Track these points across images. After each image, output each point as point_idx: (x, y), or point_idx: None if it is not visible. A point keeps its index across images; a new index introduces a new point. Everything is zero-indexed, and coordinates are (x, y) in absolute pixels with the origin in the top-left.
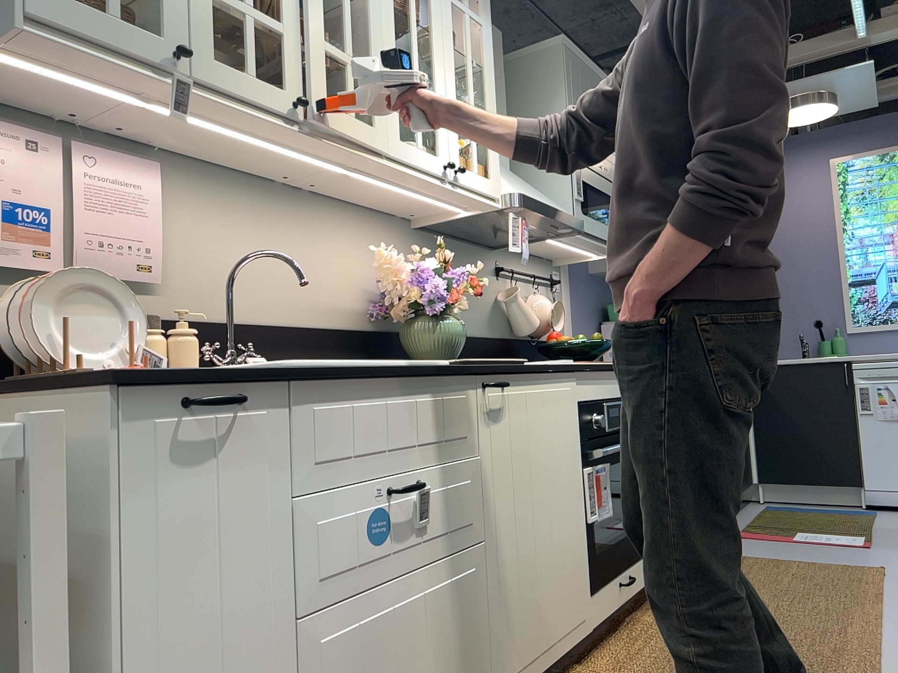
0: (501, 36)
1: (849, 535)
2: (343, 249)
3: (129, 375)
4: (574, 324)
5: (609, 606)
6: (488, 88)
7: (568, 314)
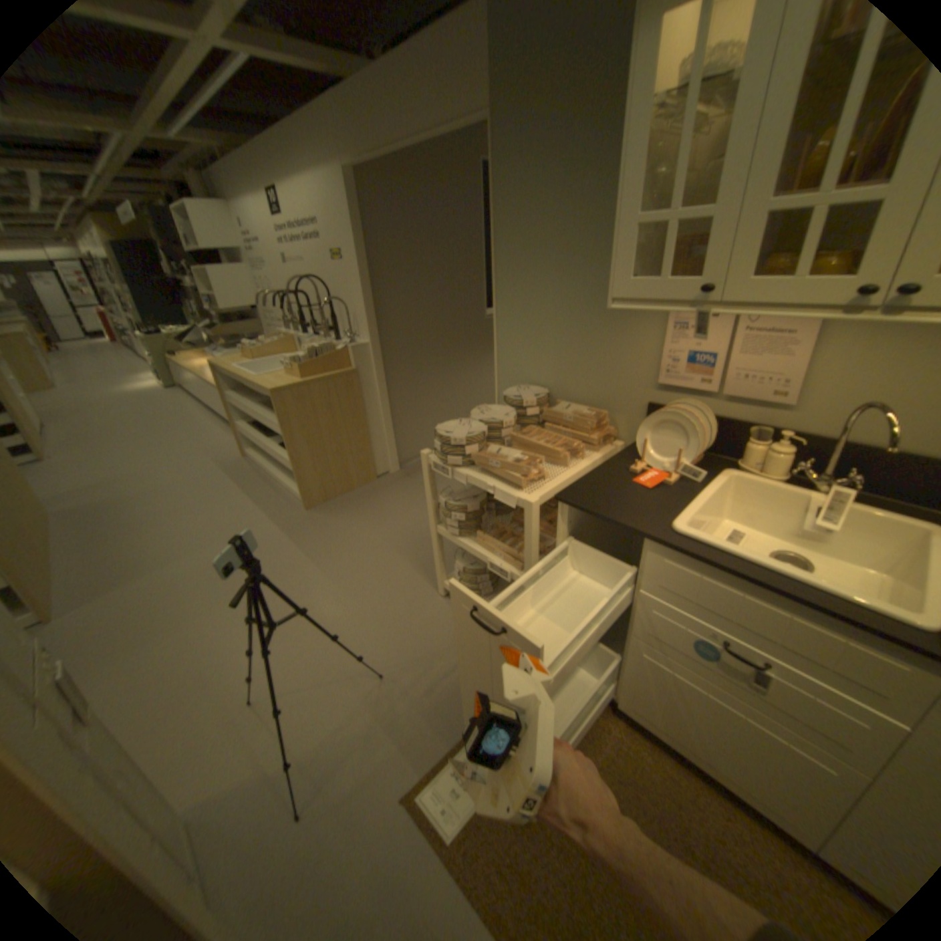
0: None
1: None
2: None
3: (562, 501)
4: None
5: None
6: None
7: None
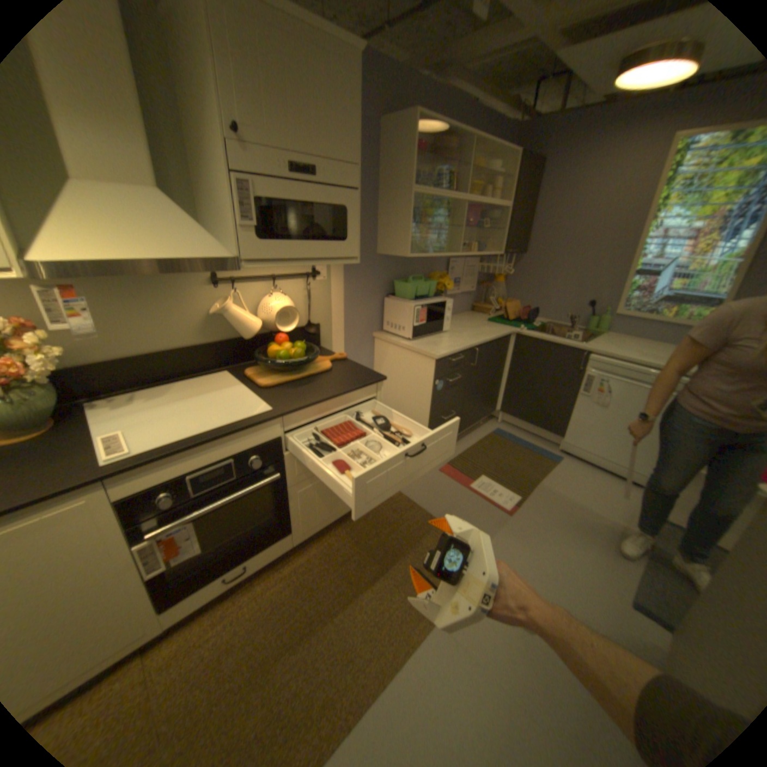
0: None
1: (513, 492)
2: None
3: None
4: (344, 304)
5: (198, 604)
6: None
7: (335, 297)
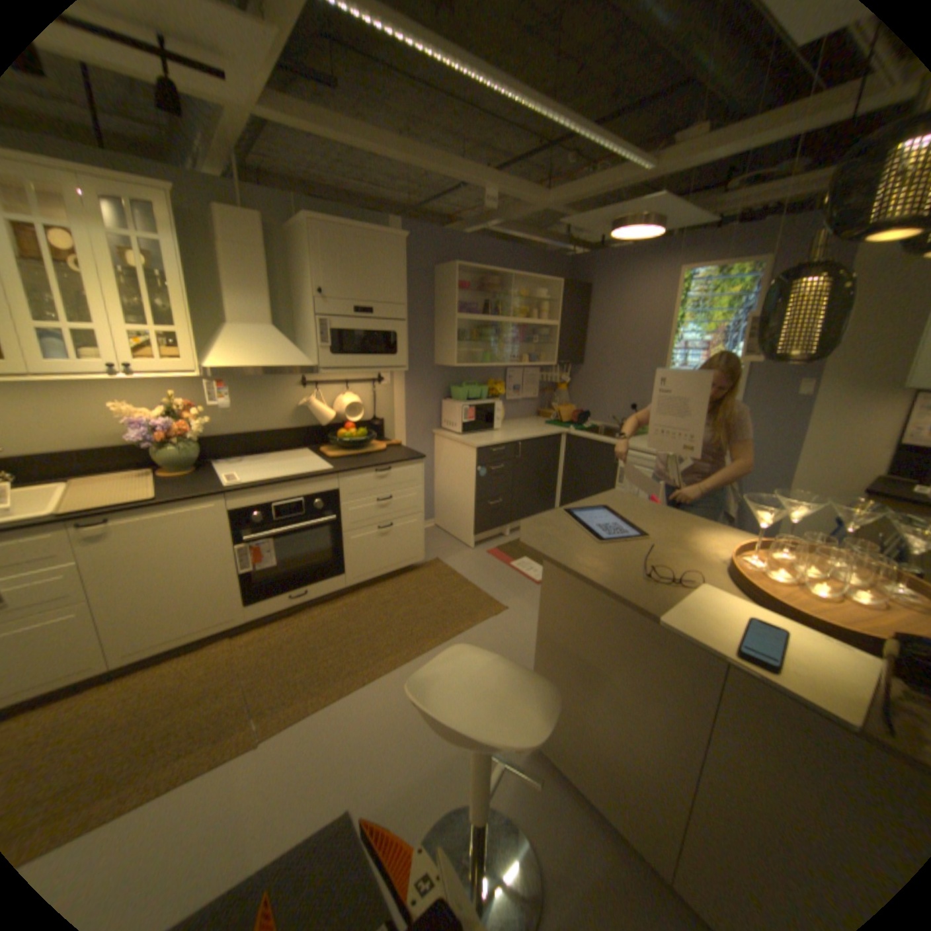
0: (255, 215)
1: None
2: (114, 398)
3: None
4: (405, 404)
5: (271, 610)
6: (172, 291)
7: (397, 398)
